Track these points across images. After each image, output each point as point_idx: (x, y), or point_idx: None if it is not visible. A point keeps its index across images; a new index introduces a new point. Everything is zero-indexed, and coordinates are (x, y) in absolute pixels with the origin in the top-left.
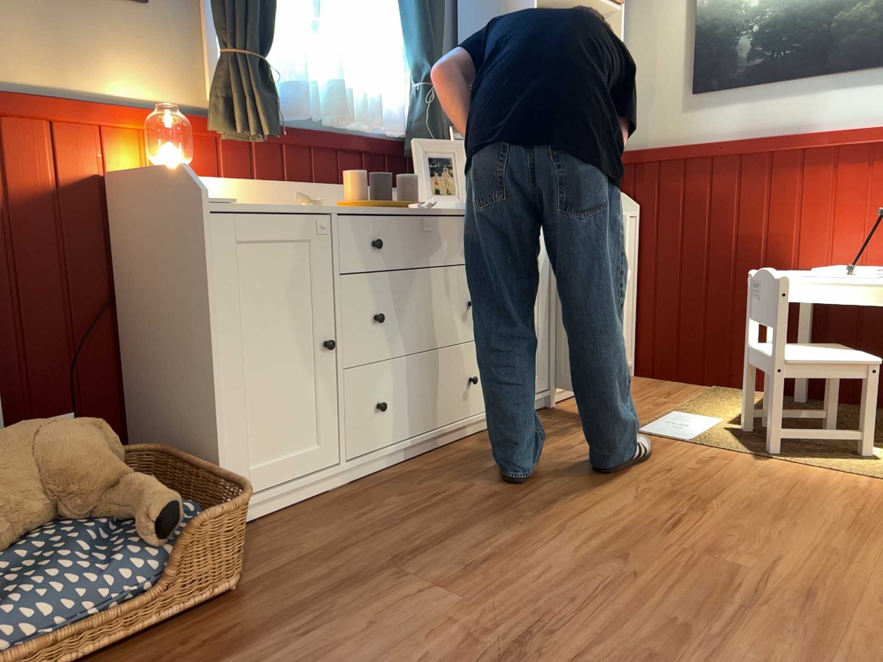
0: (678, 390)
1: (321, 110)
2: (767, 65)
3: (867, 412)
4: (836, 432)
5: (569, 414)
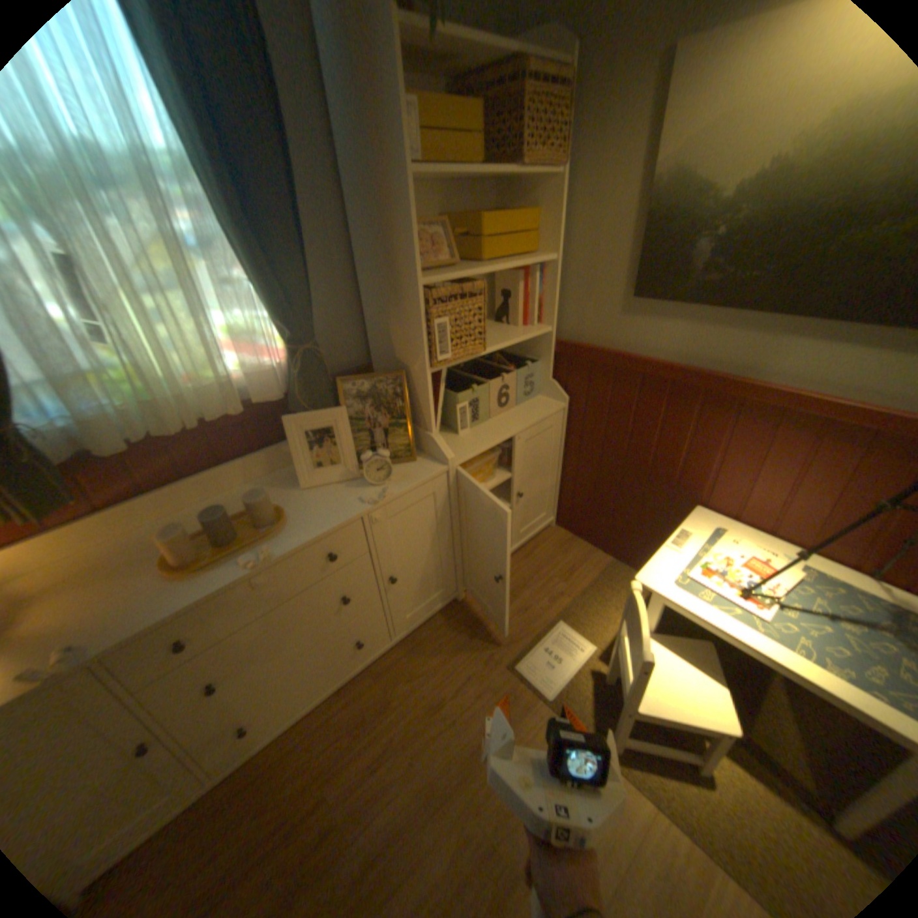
0: (582, 565)
1: (152, 421)
2: (728, 284)
3: (715, 758)
4: (680, 758)
5: (469, 618)
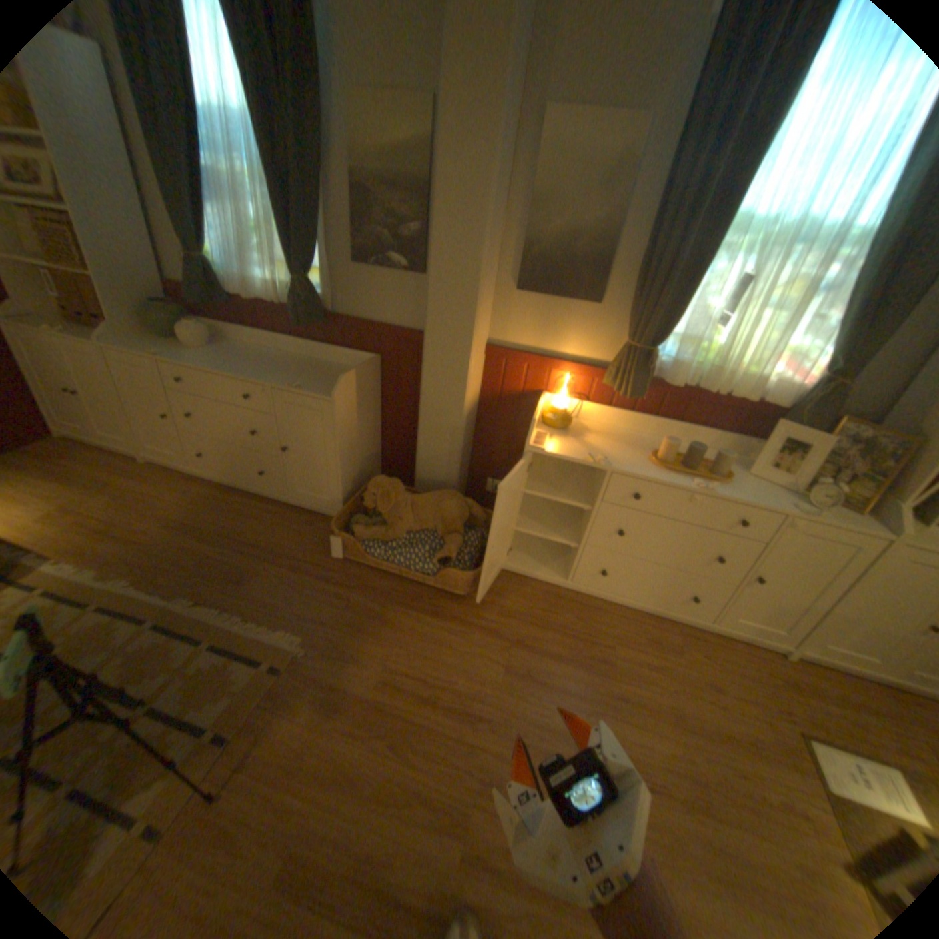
0: None
1: (703, 380)
2: None
3: None
4: None
5: (790, 678)
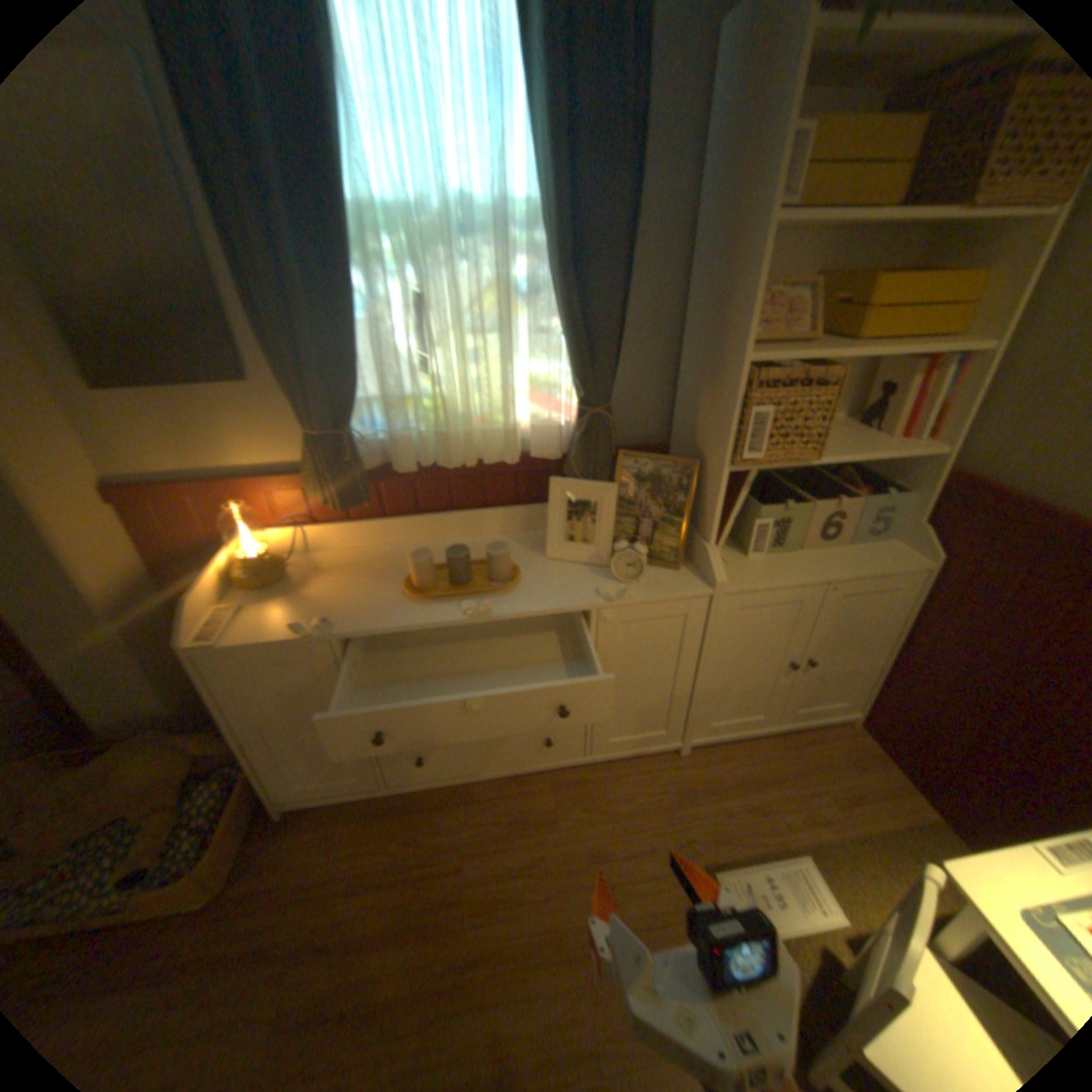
0: (882, 802)
1: (441, 452)
2: None
3: None
4: None
5: (685, 783)
